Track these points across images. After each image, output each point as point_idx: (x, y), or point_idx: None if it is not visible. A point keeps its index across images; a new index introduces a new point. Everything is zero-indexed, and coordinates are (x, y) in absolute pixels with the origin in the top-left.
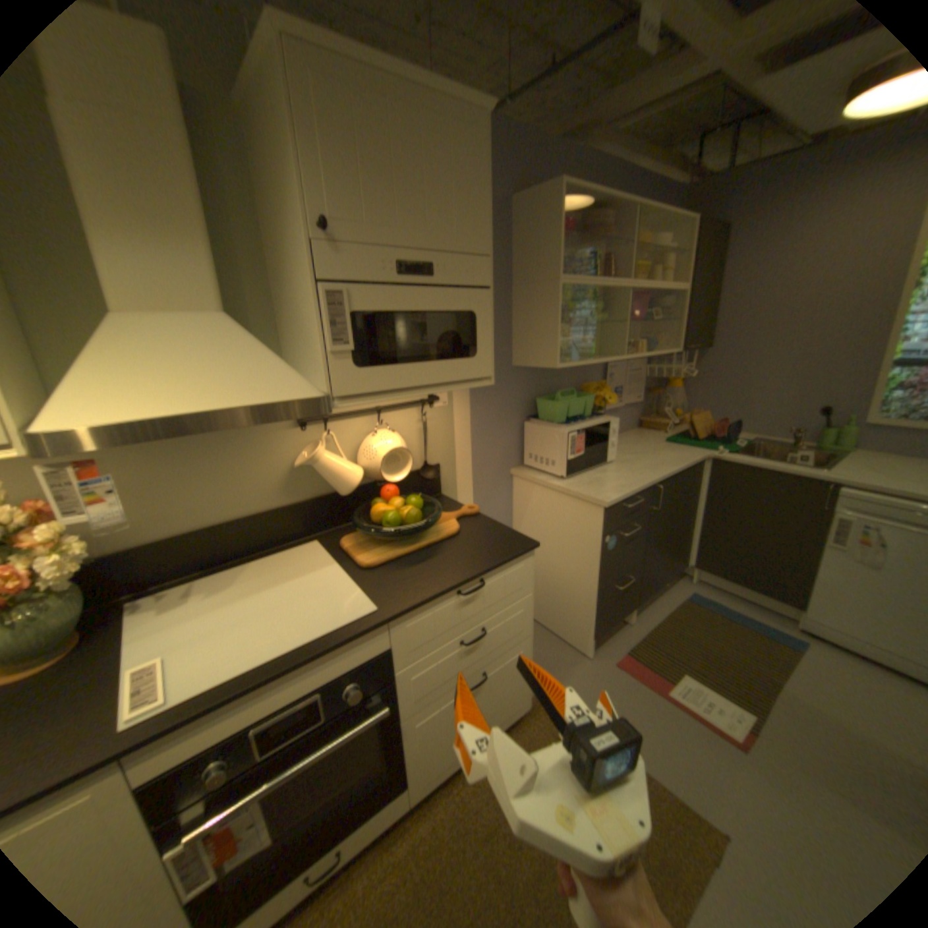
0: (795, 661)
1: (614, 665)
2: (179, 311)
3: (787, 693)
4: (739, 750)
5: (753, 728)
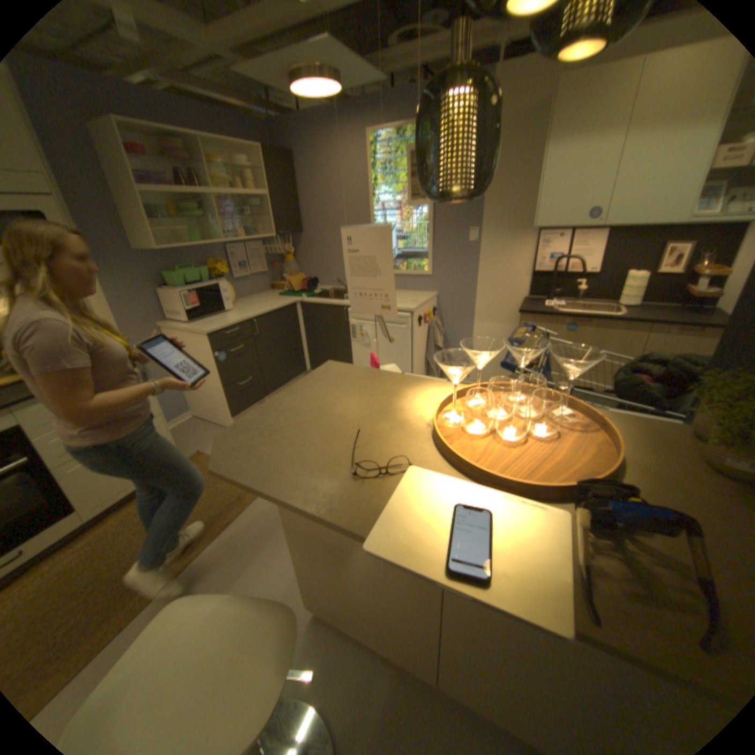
0: None
1: None
2: None
3: None
4: None
5: None
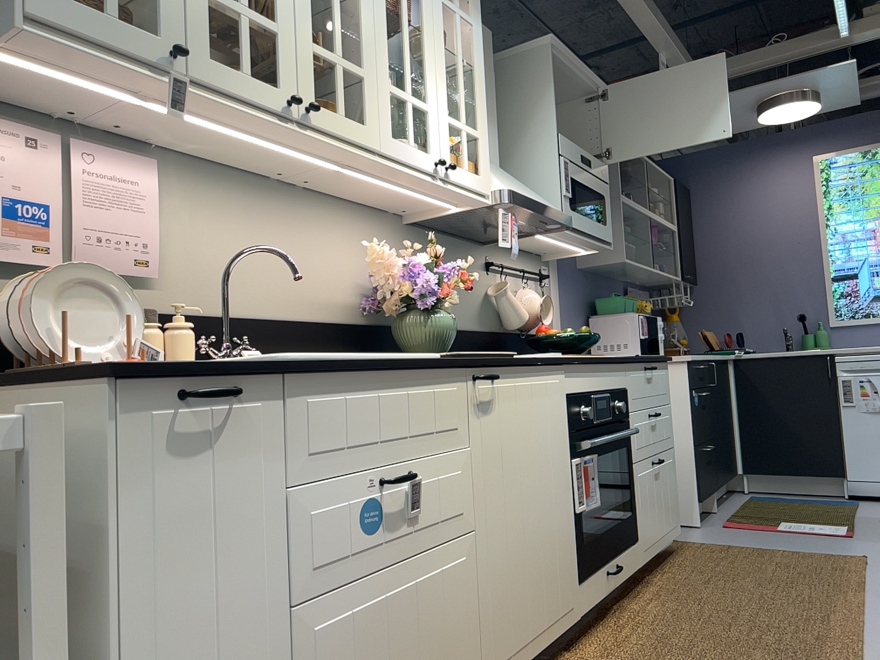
0: (853, 506)
1: (722, 526)
2: (492, 163)
3: (858, 516)
4: (845, 535)
5: (847, 528)
